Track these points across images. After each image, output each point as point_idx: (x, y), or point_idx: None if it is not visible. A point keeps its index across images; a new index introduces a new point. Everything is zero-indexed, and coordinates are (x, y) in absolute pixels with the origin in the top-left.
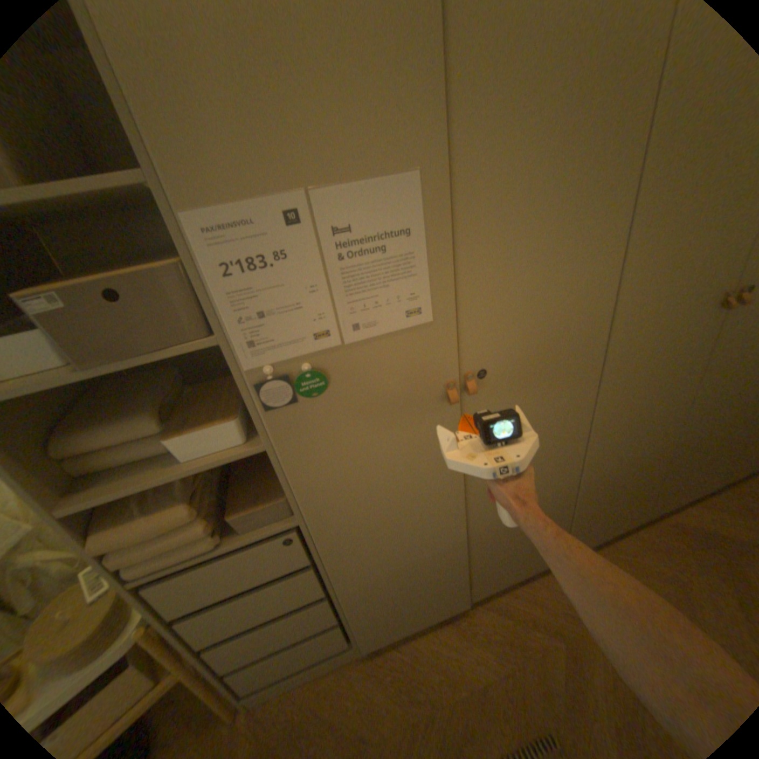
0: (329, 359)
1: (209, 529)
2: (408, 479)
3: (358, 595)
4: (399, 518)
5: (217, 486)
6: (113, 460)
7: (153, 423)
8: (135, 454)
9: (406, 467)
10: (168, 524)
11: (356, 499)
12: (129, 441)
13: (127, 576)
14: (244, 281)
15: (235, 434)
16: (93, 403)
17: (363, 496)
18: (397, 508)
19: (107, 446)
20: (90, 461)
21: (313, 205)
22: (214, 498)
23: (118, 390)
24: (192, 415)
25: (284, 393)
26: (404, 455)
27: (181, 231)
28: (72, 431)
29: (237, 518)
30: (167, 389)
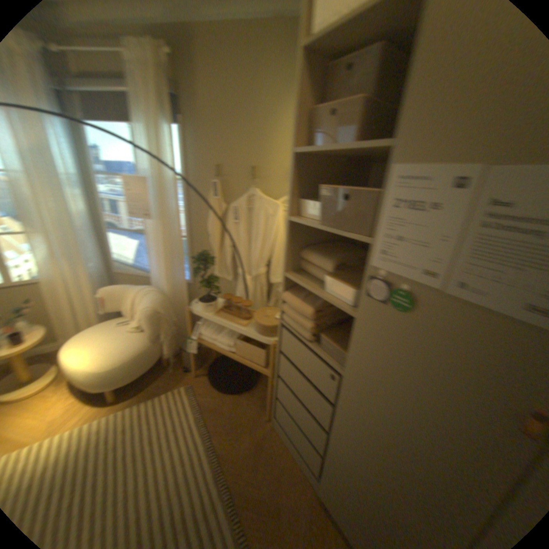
0: (424, 295)
1: (312, 330)
2: (426, 443)
3: (340, 460)
4: (398, 459)
5: (336, 321)
6: (311, 271)
7: (332, 267)
8: (317, 275)
9: (431, 432)
10: (302, 311)
11: (378, 403)
12: (320, 268)
13: (283, 317)
14: (402, 214)
15: (350, 298)
16: (326, 246)
17: (384, 408)
18: (402, 450)
19: (313, 264)
20: (306, 266)
21: (487, 177)
22: (328, 323)
23: (339, 247)
24: (347, 275)
25: (381, 294)
26: (436, 421)
27: (390, 174)
28: (310, 250)
29: (324, 339)
30: (352, 259)
